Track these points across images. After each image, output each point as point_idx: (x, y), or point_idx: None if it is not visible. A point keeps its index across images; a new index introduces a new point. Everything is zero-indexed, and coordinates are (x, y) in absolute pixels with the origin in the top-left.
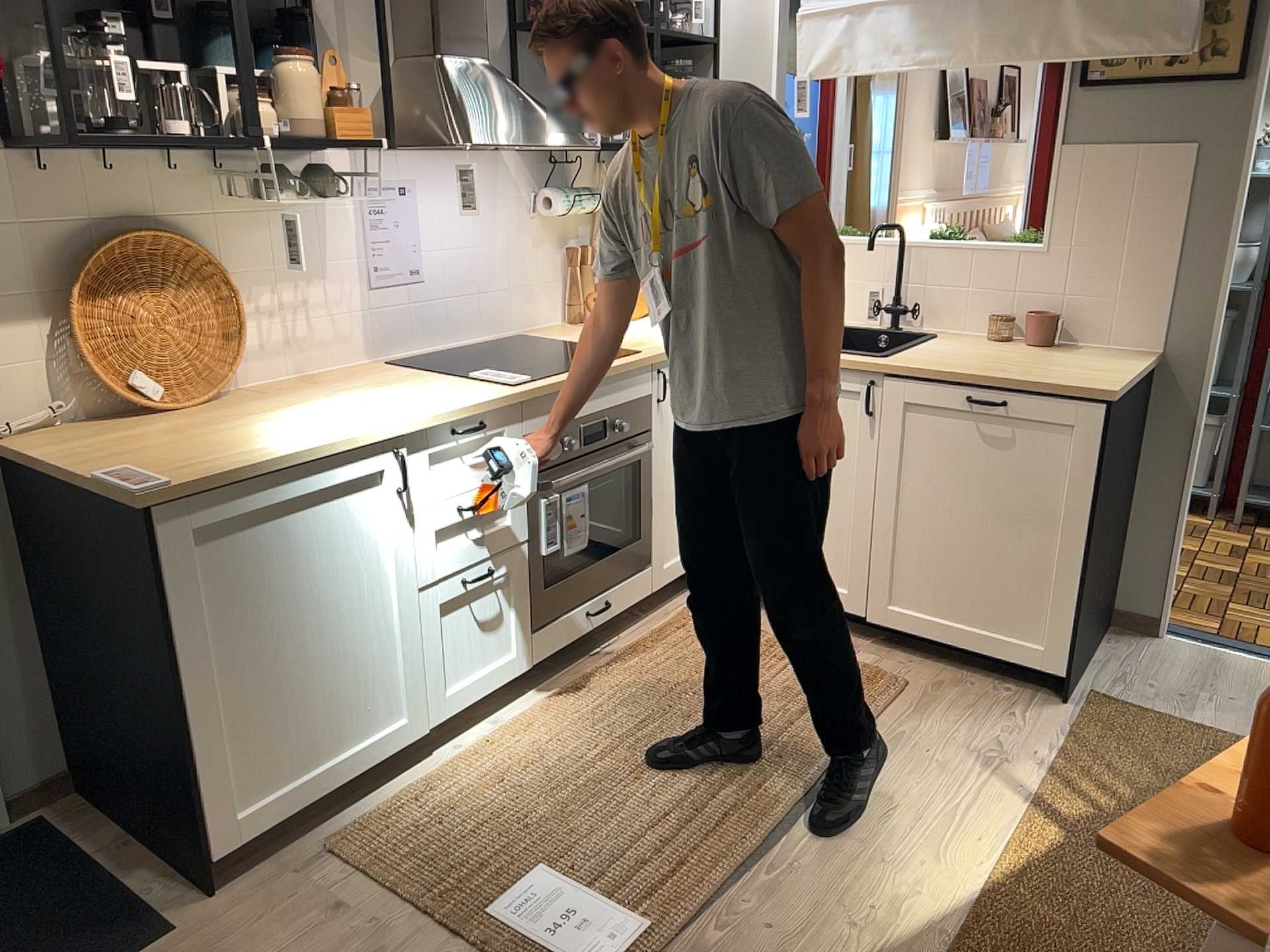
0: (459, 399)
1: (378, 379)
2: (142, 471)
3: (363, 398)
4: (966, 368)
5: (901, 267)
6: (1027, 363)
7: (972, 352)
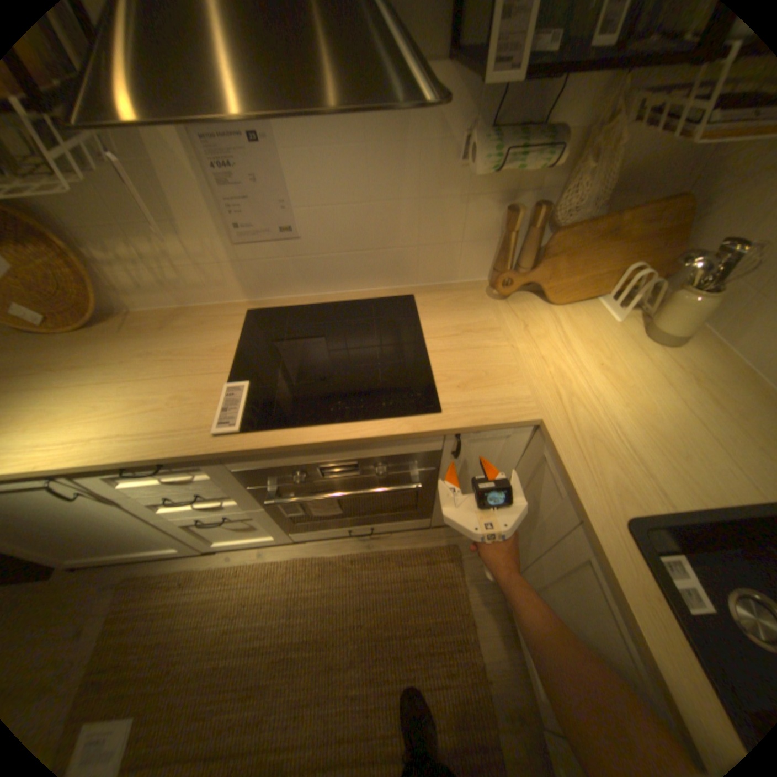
0: (144, 438)
1: (197, 341)
2: None
3: (127, 380)
4: None
5: None
6: None
7: None
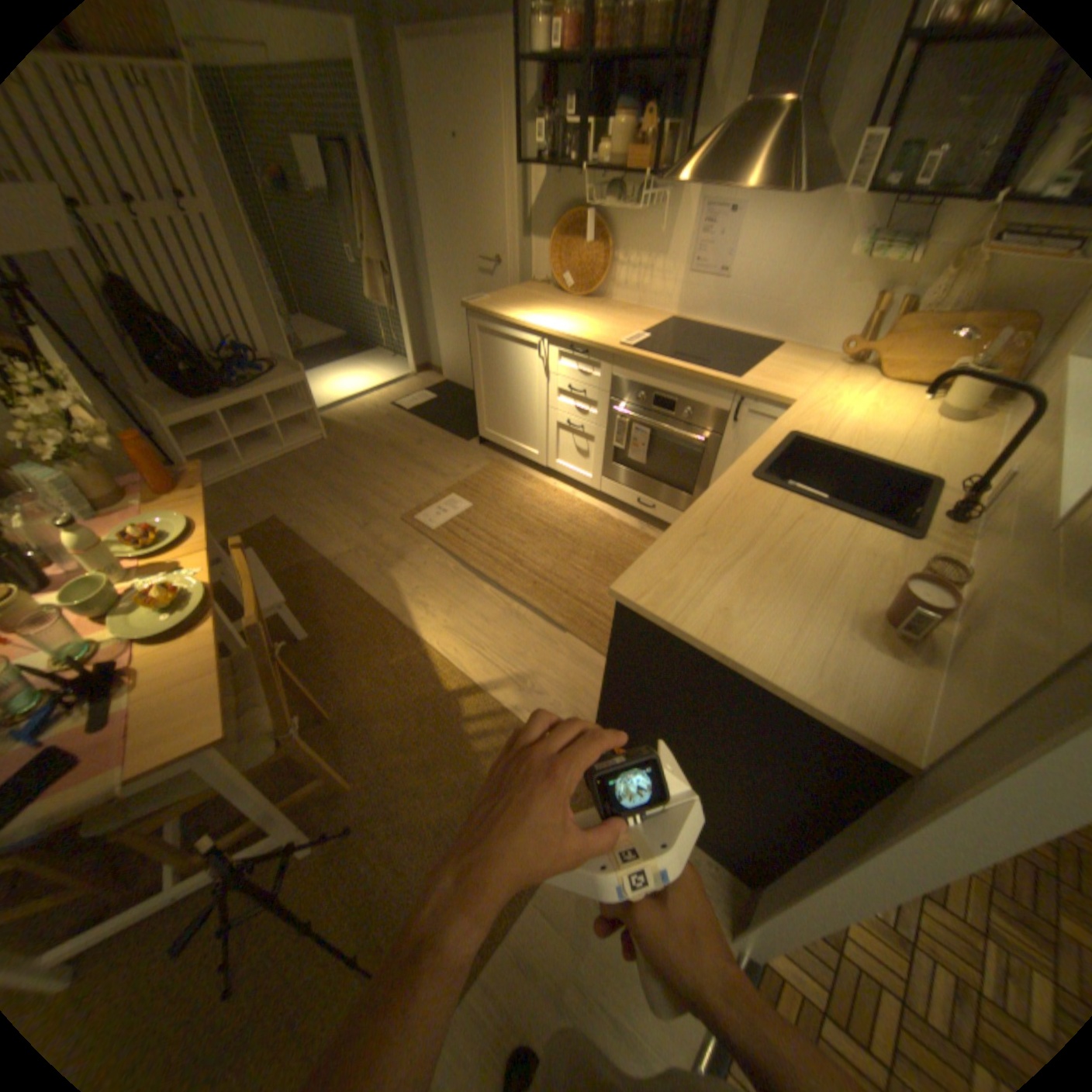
0: (589, 335)
1: (635, 319)
2: (483, 300)
3: (593, 319)
4: (715, 517)
5: (1004, 450)
6: (758, 571)
7: (814, 545)
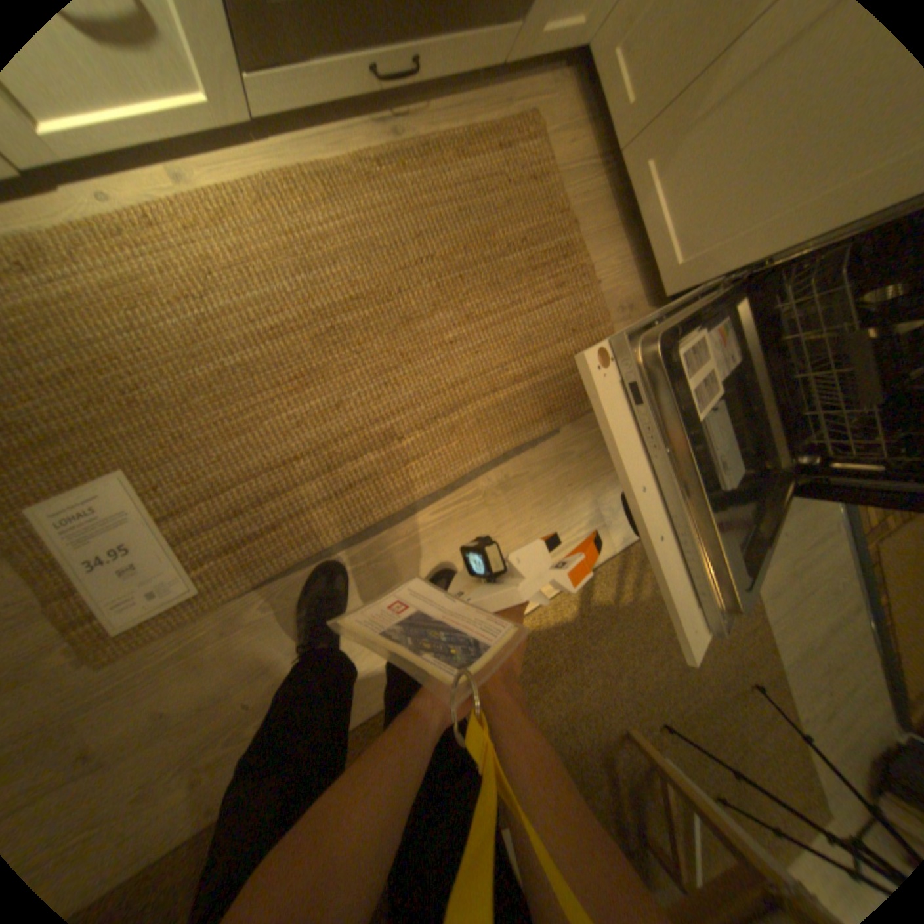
0: None
1: None
2: None
3: None
4: None
5: None
6: None
7: None
